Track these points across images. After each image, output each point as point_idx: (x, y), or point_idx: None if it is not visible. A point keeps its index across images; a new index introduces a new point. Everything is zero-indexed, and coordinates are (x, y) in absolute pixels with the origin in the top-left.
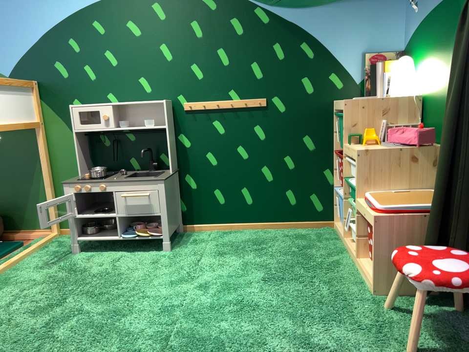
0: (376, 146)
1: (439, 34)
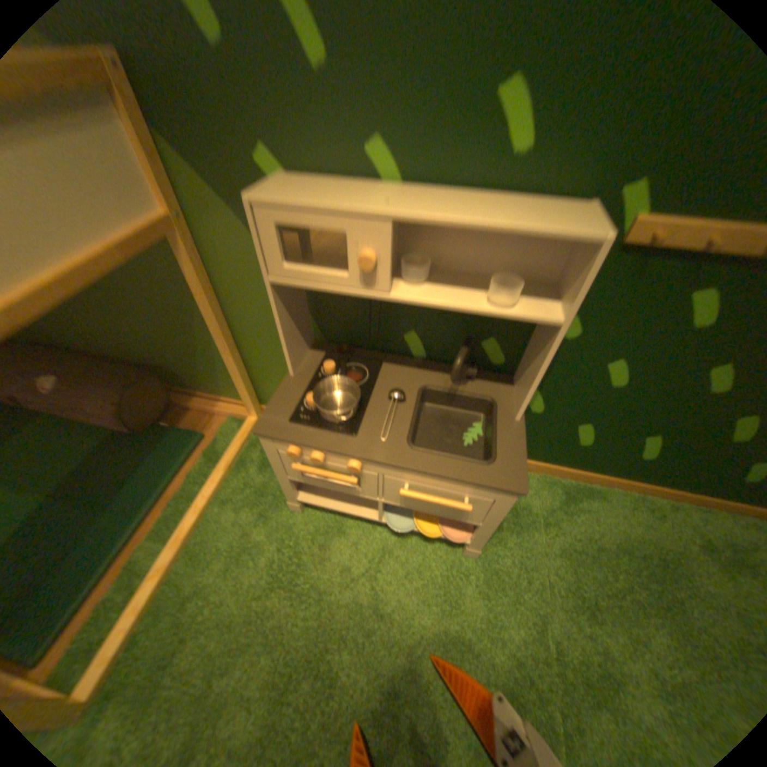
0: None
1: None
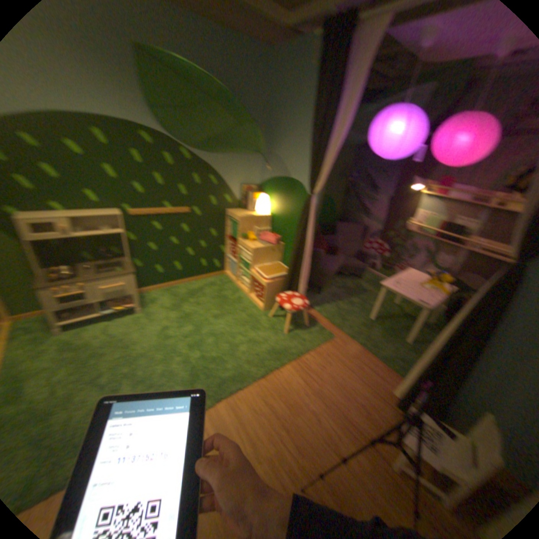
0: (257, 243)
1: (283, 193)
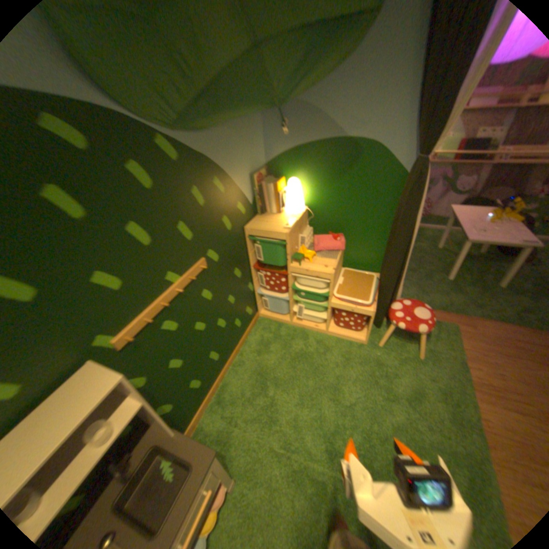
0: (318, 259)
1: (329, 165)
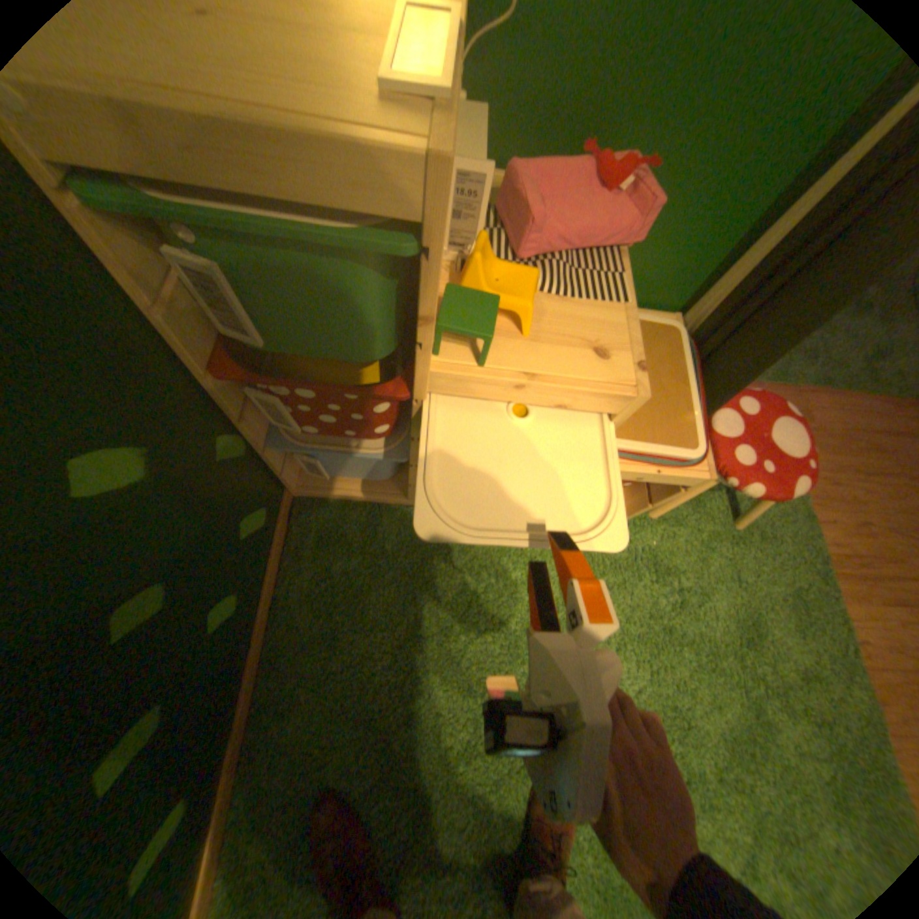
0: (551, 306)
1: None
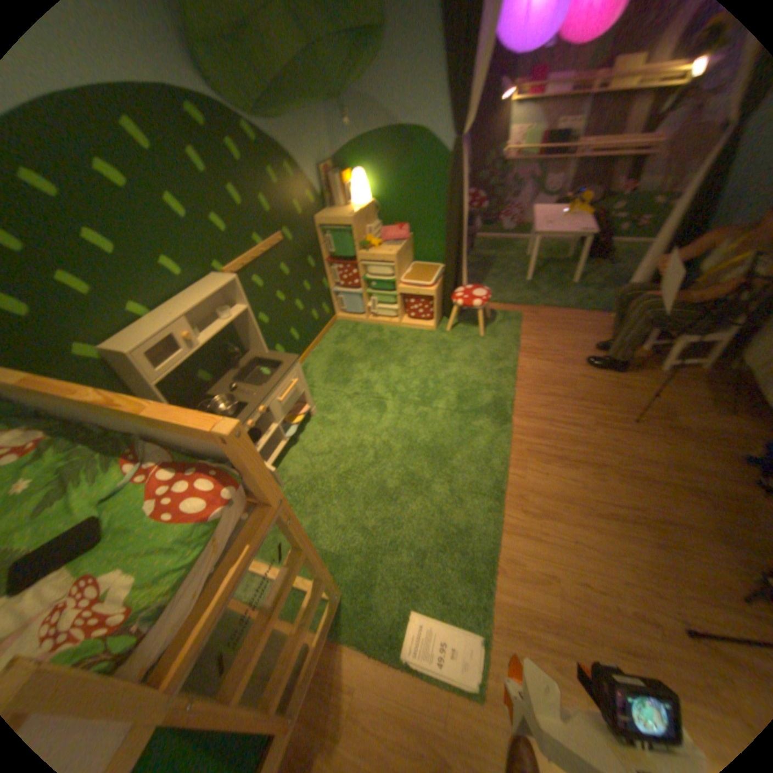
0: (384, 247)
1: (388, 154)
